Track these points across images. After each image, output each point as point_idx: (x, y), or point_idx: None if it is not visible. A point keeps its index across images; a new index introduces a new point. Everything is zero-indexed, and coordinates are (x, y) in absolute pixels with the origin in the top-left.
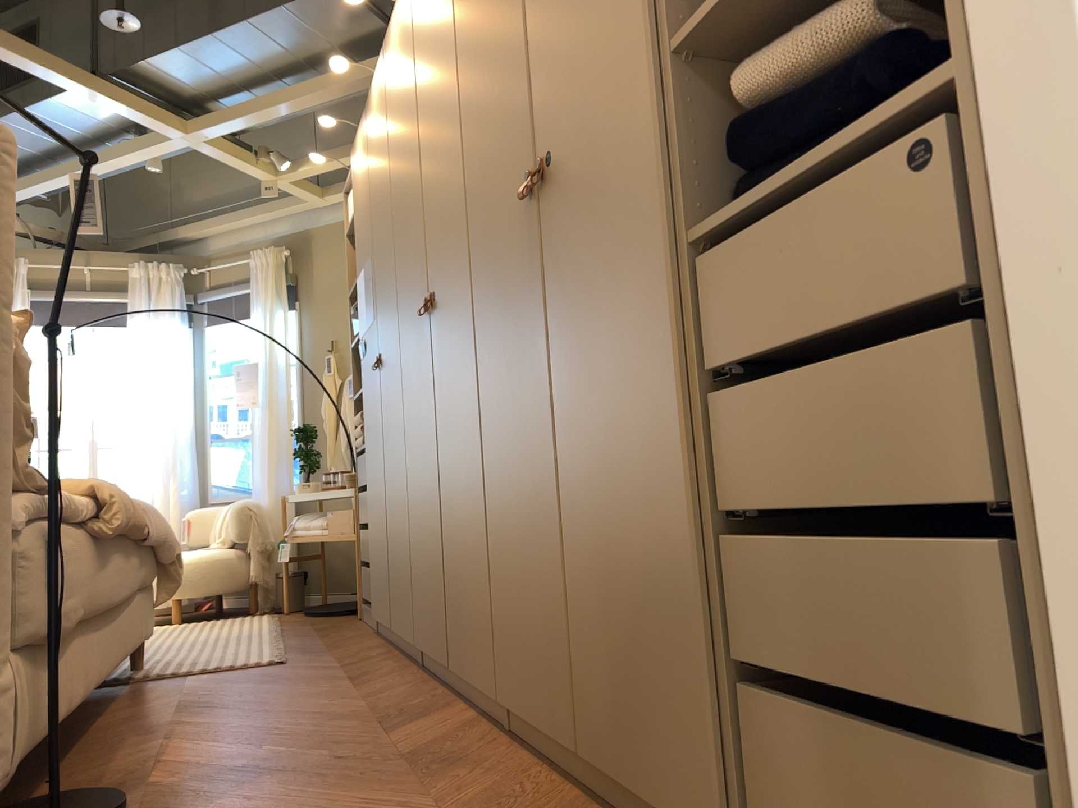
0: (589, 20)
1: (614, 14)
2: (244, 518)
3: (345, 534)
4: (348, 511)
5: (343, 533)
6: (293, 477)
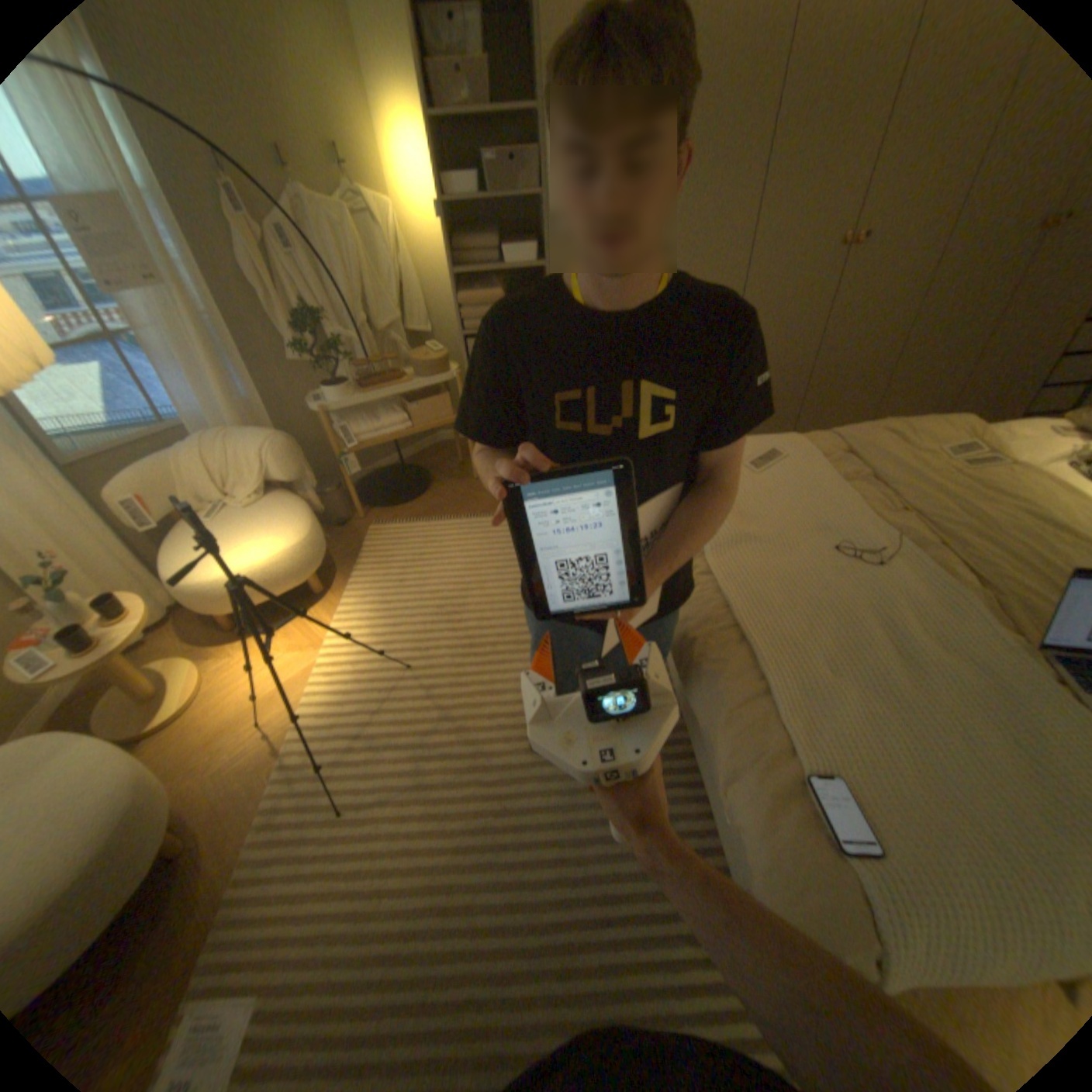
0: None
1: None
2: (291, 457)
3: (439, 424)
4: (433, 401)
5: (431, 424)
6: (232, 386)
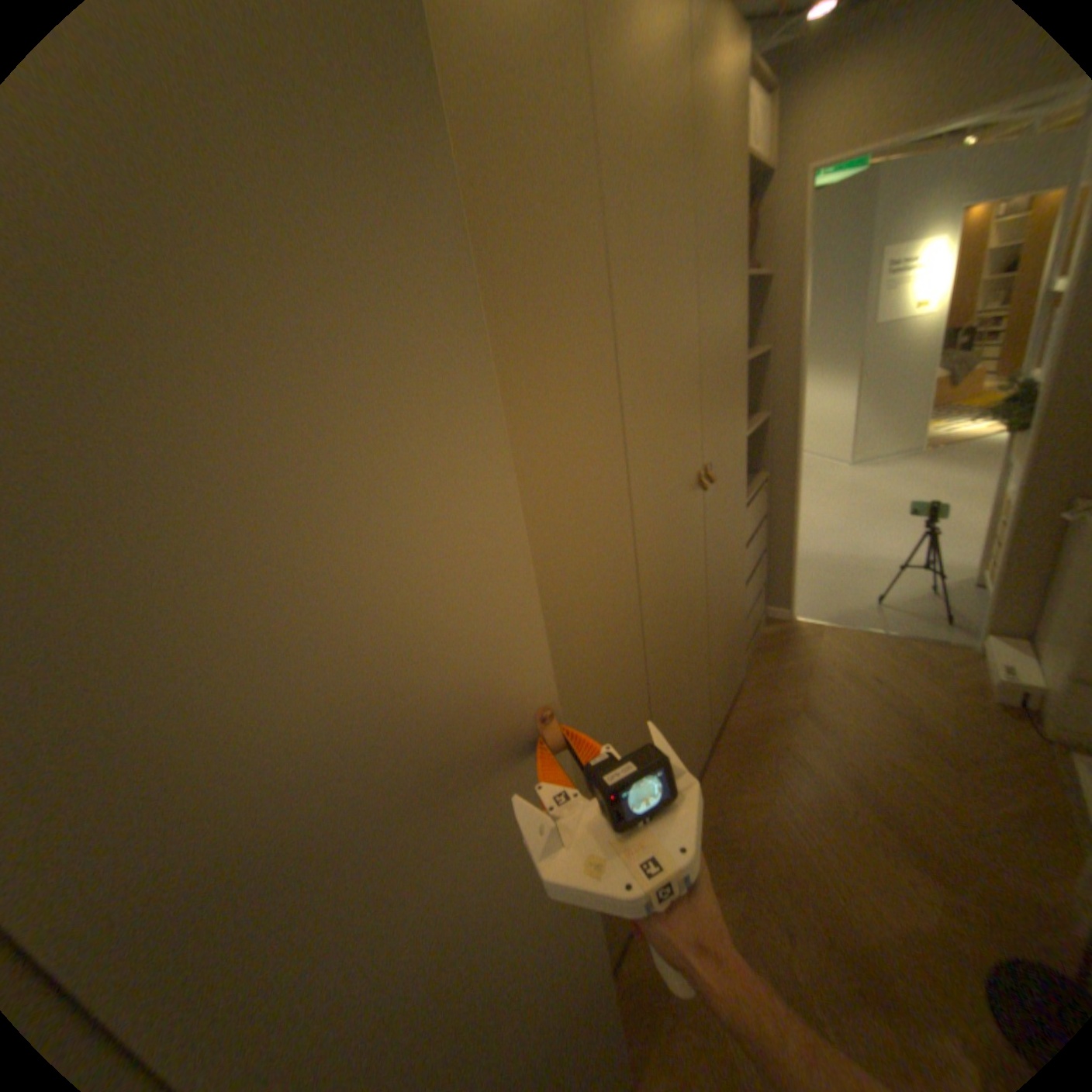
0: (733, 398)
1: (742, 407)
2: None
3: None
4: None
5: None
6: None
